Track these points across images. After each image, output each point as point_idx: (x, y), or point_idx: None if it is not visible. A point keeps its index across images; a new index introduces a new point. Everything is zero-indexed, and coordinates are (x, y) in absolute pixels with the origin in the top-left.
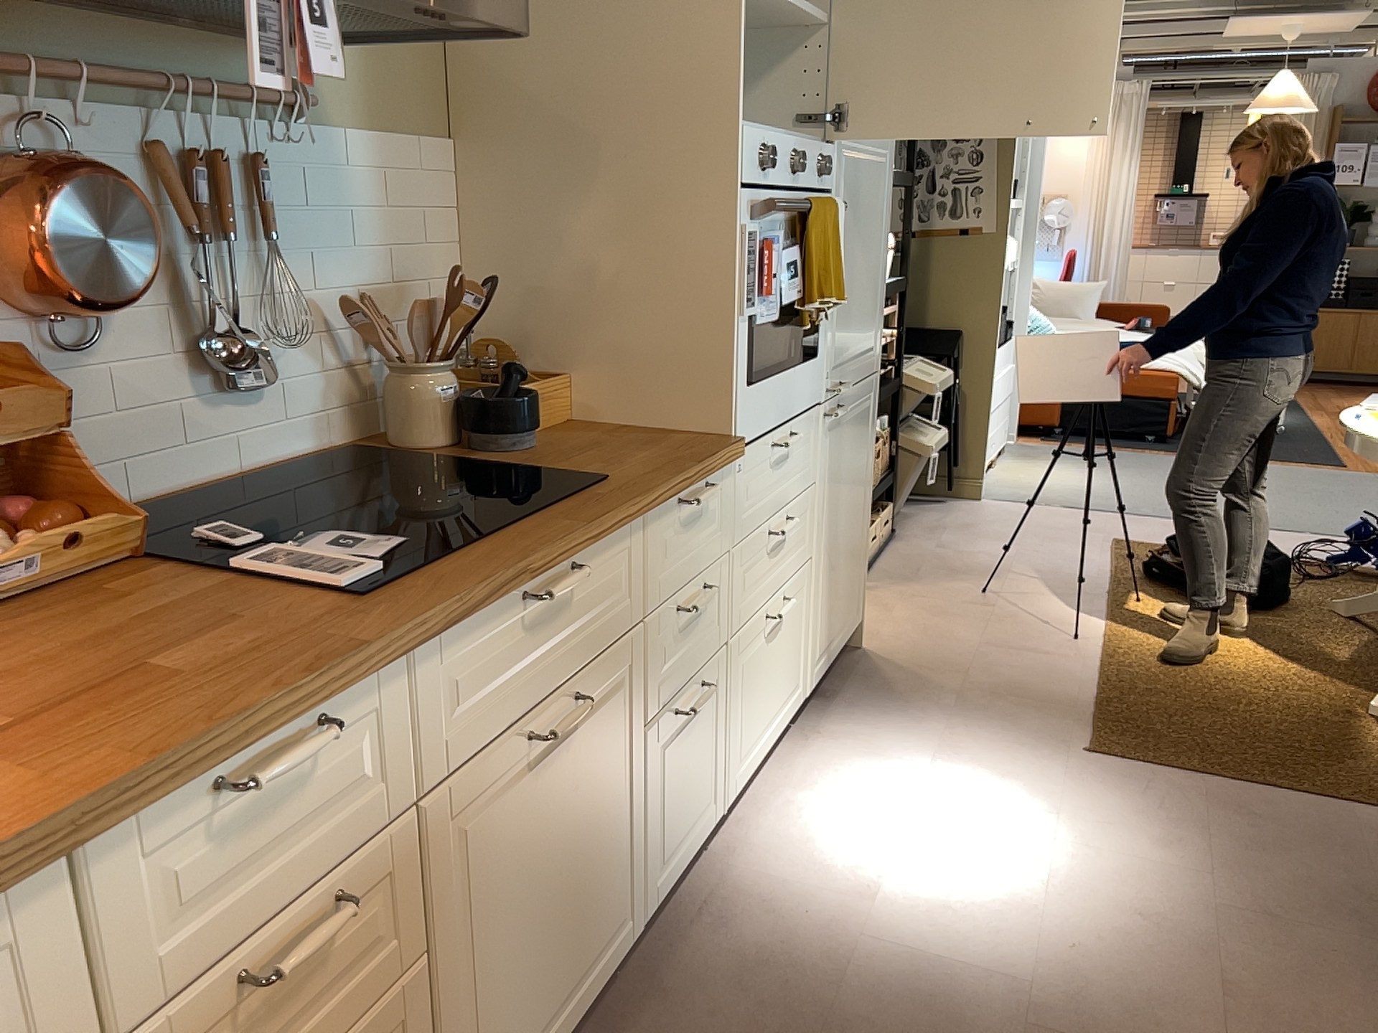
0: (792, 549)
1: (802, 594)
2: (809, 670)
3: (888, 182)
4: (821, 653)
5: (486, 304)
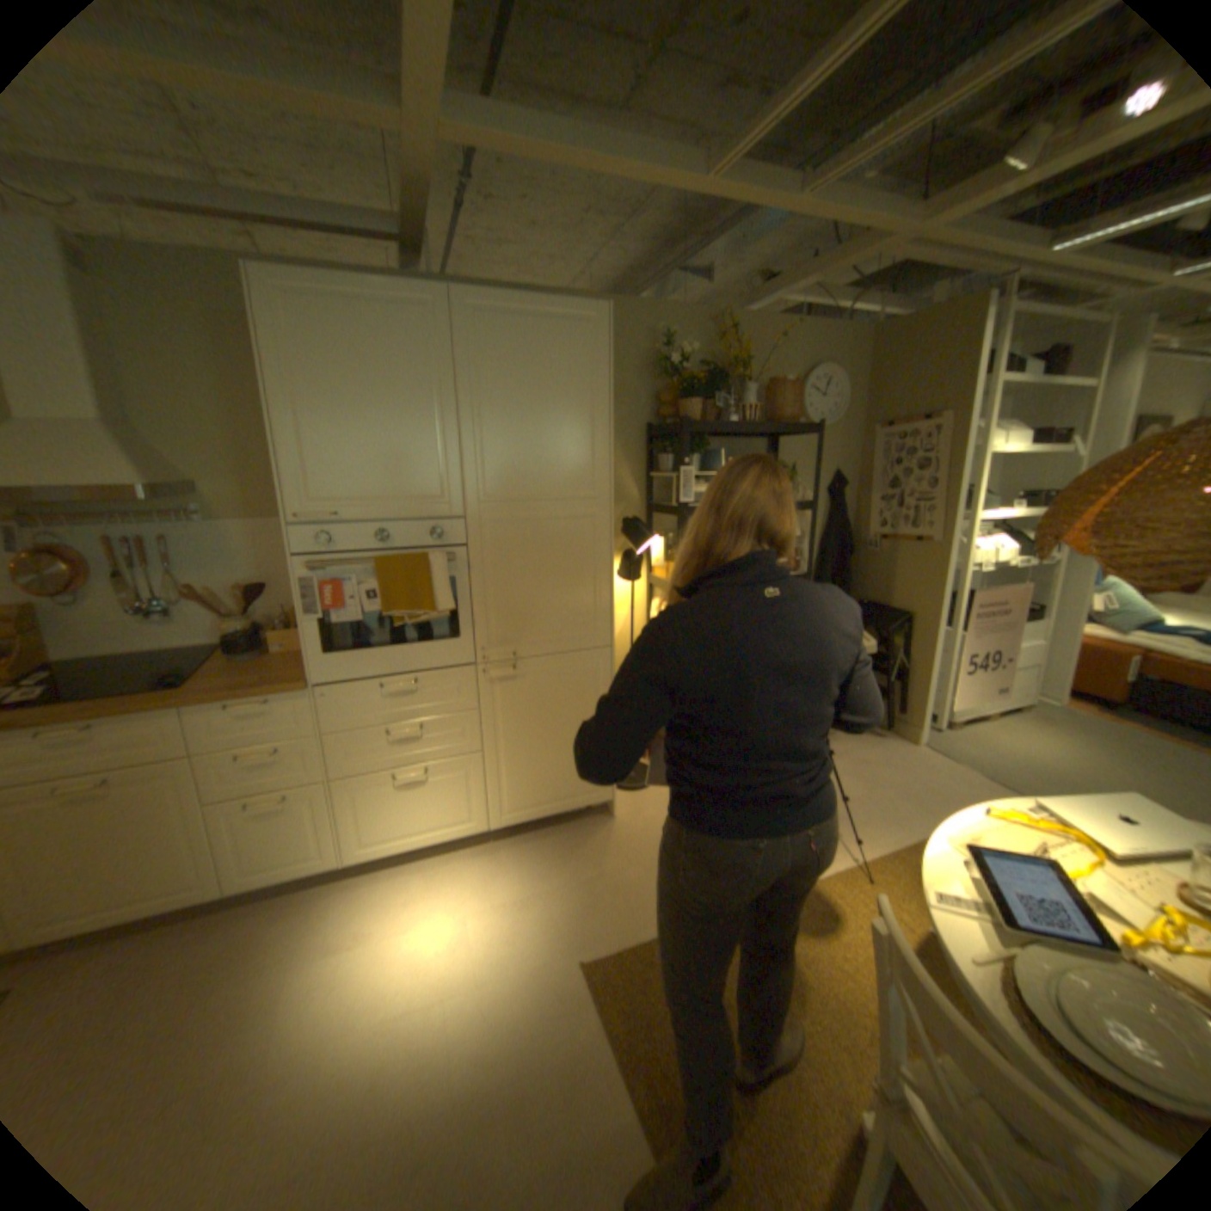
0: (433, 744)
1: (463, 771)
2: (489, 816)
3: (596, 529)
4: (514, 810)
5: (247, 596)
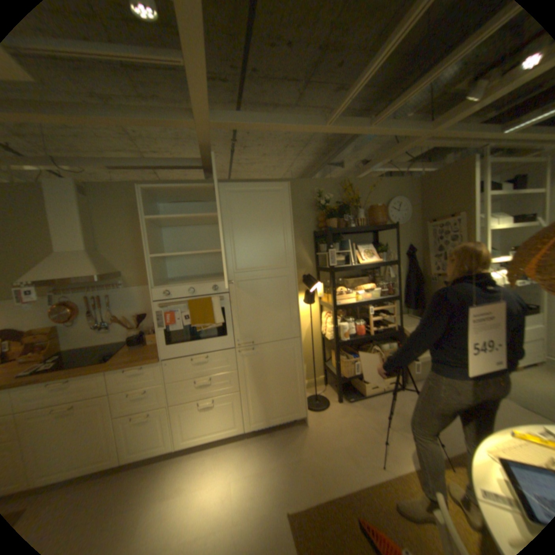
0: (215, 388)
1: (230, 401)
2: (244, 424)
3: (288, 281)
4: (256, 421)
5: (137, 320)
